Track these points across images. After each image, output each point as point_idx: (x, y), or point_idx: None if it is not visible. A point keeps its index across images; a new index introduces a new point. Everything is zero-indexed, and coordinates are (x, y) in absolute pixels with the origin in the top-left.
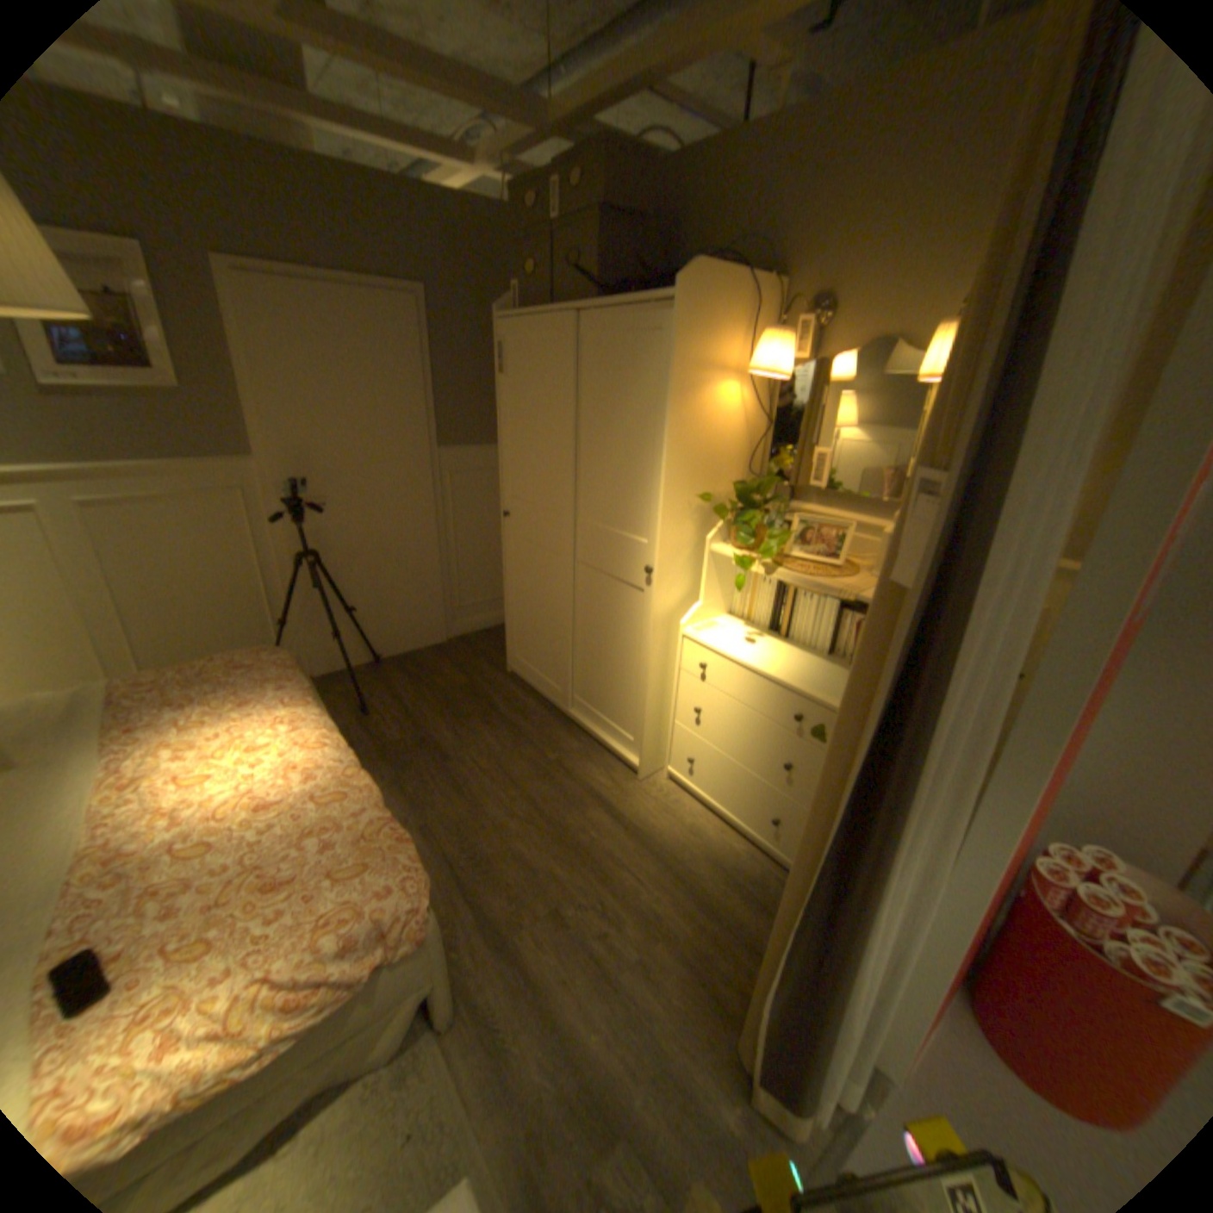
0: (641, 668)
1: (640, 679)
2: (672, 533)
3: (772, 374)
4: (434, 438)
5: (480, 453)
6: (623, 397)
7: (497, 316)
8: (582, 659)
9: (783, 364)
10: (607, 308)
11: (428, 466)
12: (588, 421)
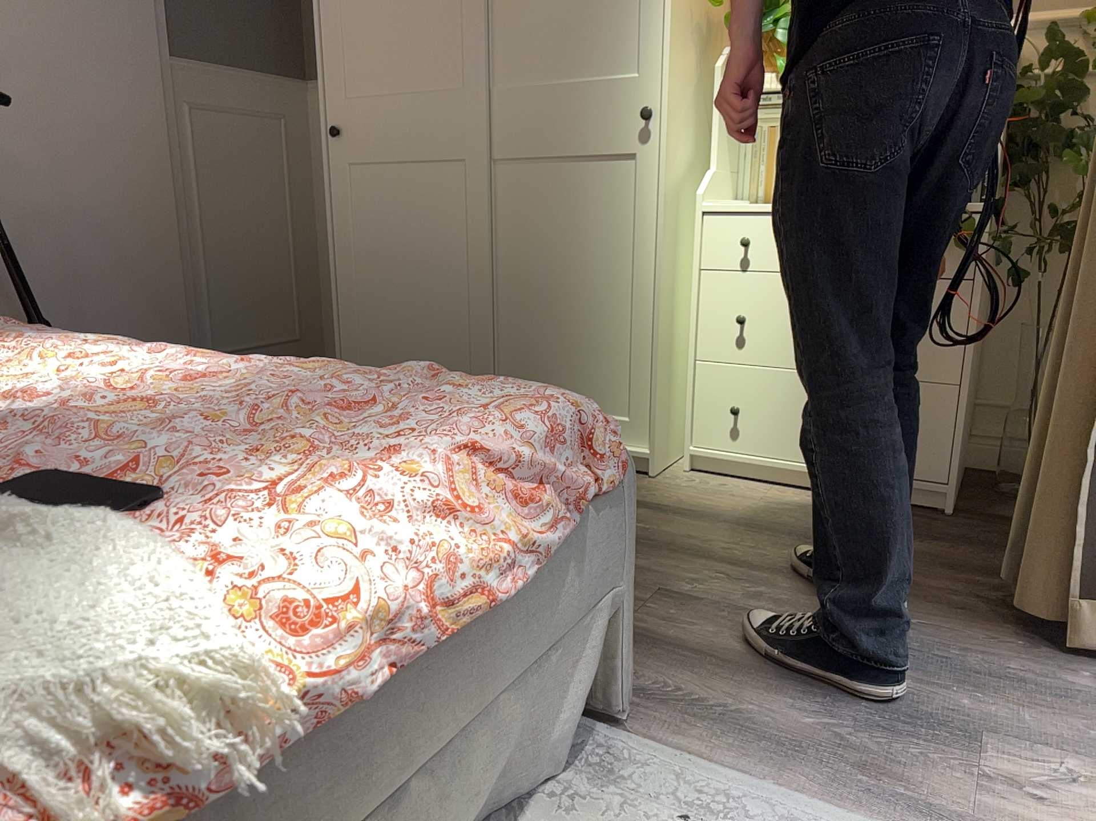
0: (638, 287)
1: (637, 306)
2: (677, 51)
3: None
4: (167, 41)
5: (238, 83)
6: None
7: None
8: (511, 330)
9: None
10: None
11: (160, 86)
12: None
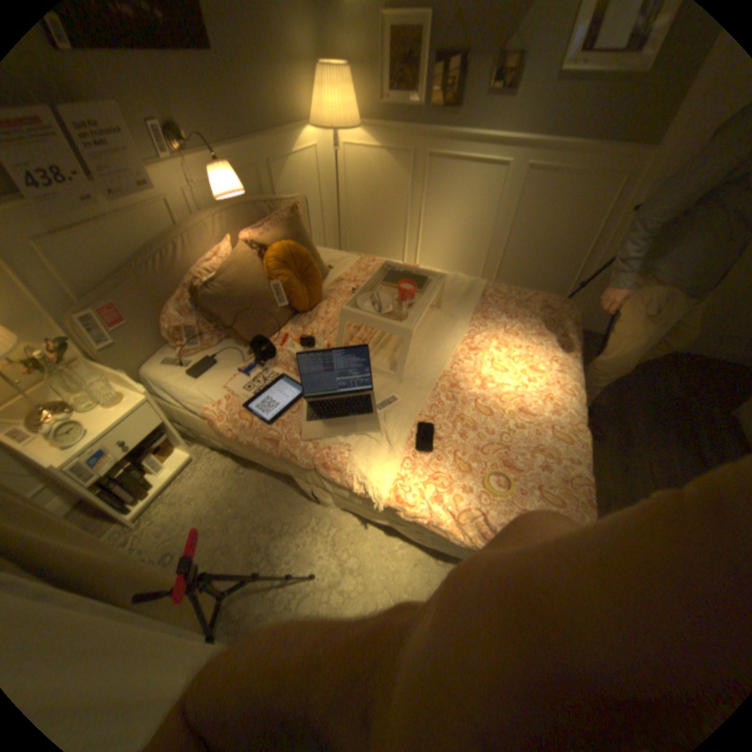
0: None
1: None
2: None
3: None
4: None
5: None
6: None
7: None
8: None
9: None
10: None
11: None
12: None
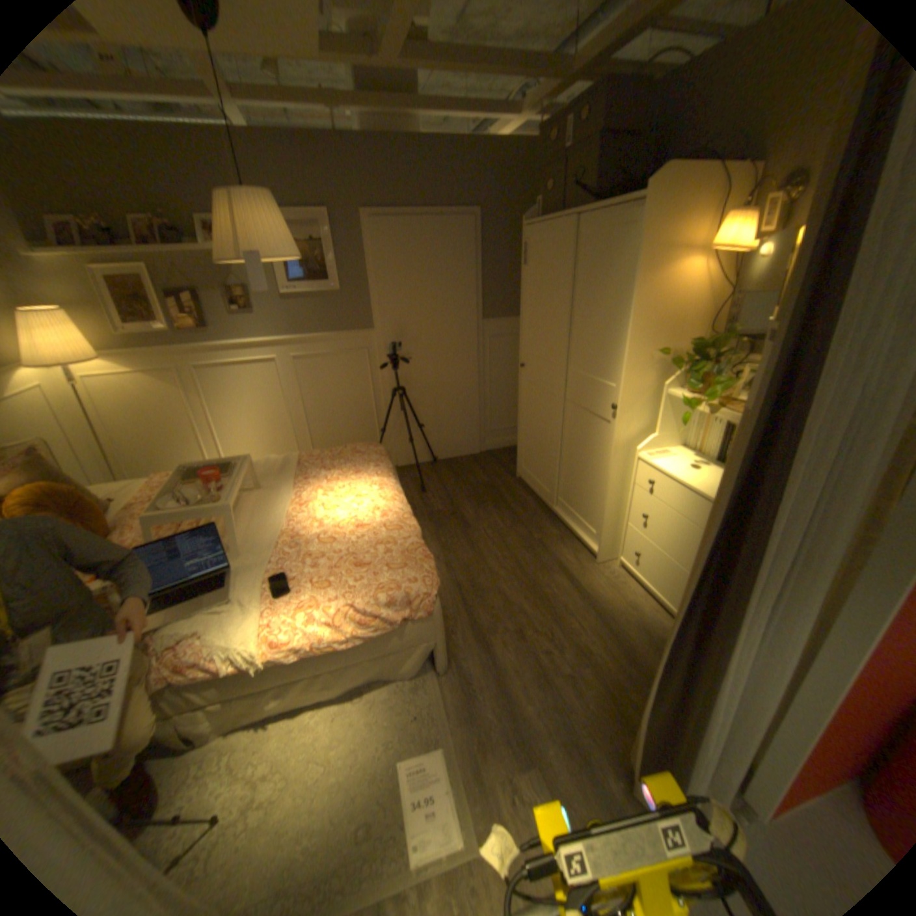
0: (604, 480)
1: (603, 488)
2: (634, 379)
3: (741, 246)
4: (480, 313)
5: (511, 323)
6: (605, 276)
7: (524, 224)
8: (565, 471)
9: (746, 238)
10: (598, 209)
11: (474, 333)
12: (580, 295)
